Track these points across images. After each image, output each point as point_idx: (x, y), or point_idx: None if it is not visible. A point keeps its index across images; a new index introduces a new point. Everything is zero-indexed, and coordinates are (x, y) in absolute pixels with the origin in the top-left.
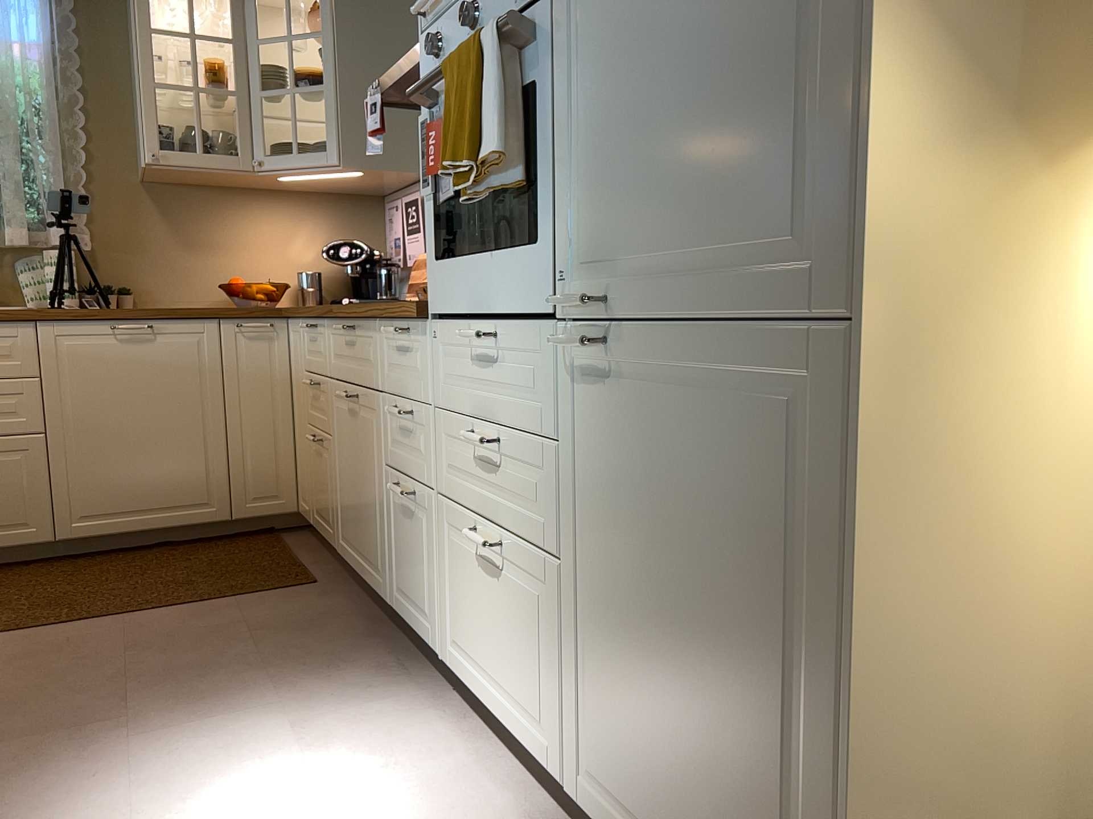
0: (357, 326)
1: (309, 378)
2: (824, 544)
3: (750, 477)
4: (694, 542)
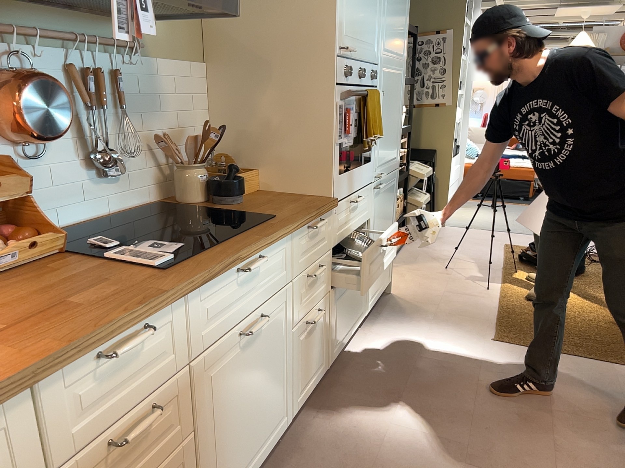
0: (264, 253)
1: (90, 456)
2: (394, 202)
3: (391, 198)
4: (386, 217)
